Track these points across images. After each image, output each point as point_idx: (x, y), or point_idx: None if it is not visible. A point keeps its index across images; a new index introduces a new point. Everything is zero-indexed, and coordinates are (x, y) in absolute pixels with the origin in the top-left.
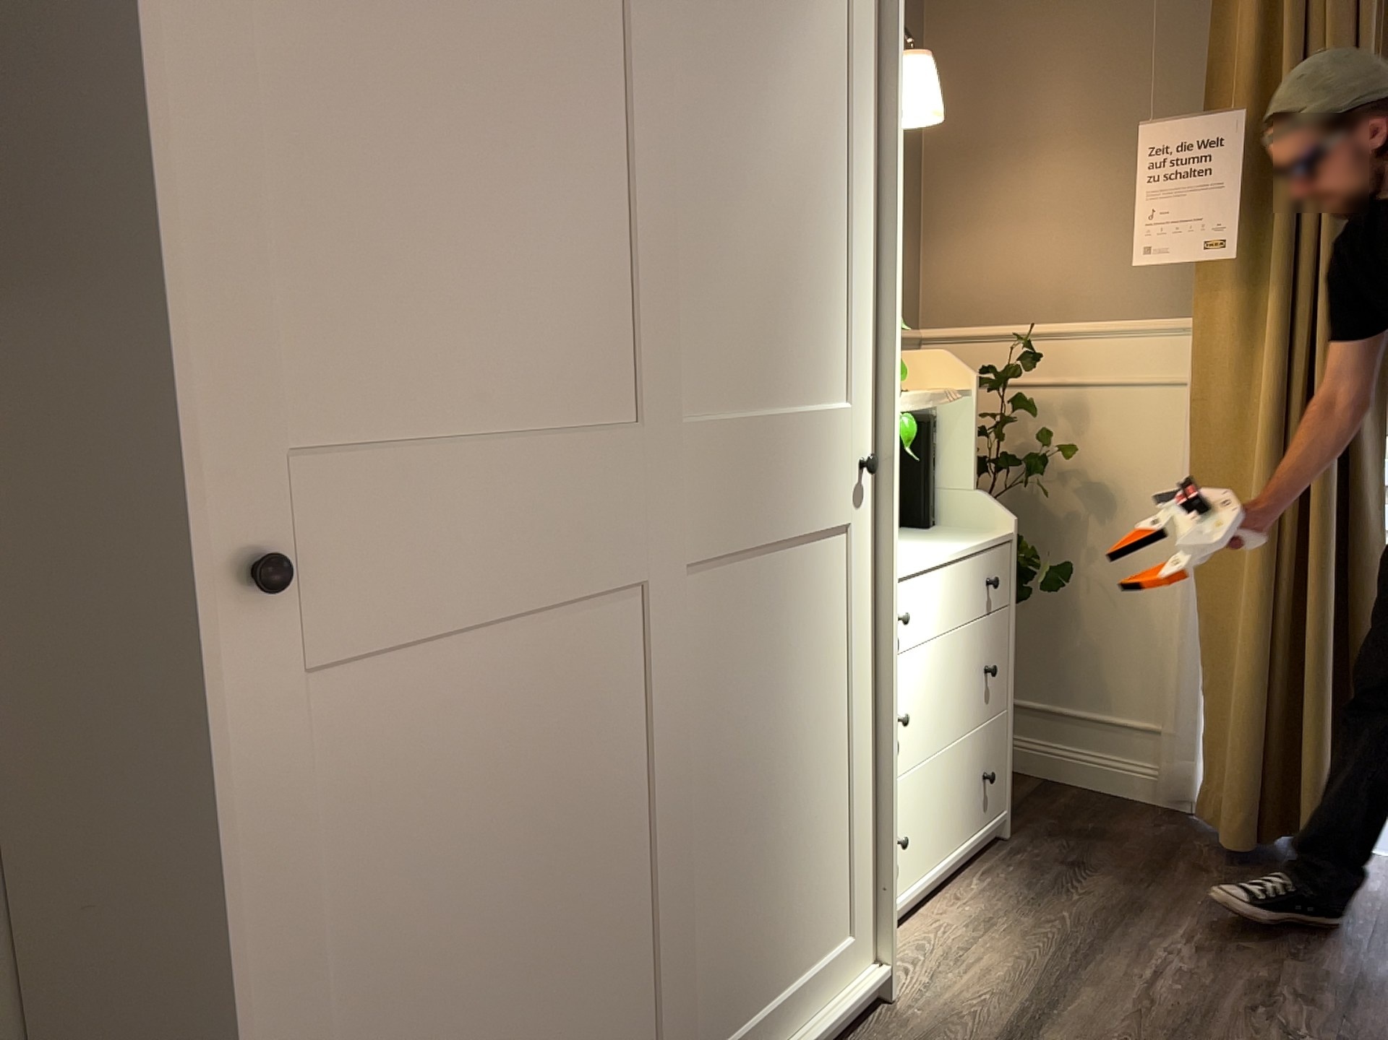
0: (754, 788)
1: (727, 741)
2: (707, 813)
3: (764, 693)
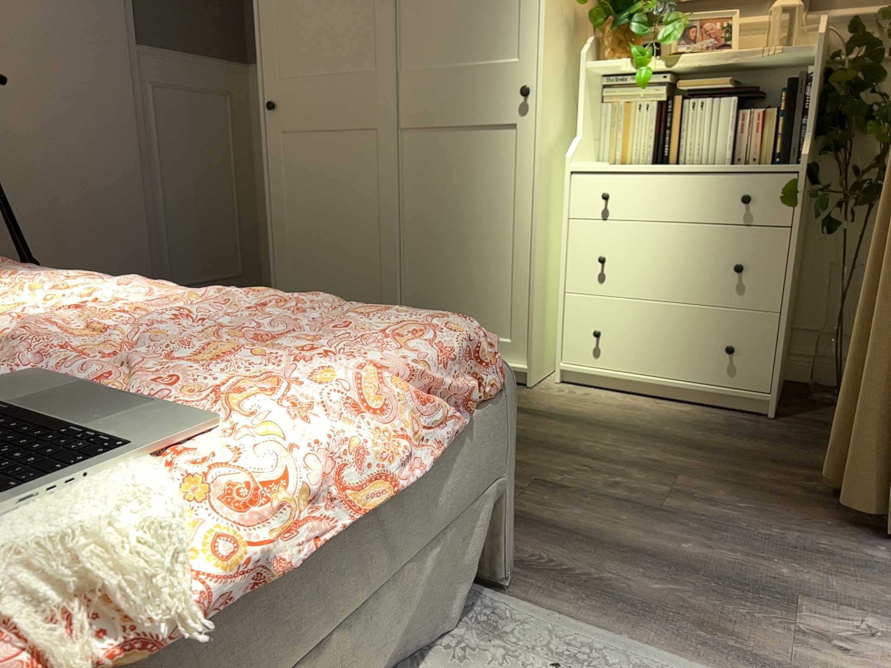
0: (444, 243)
1: (426, 213)
2: (414, 240)
3: (451, 200)
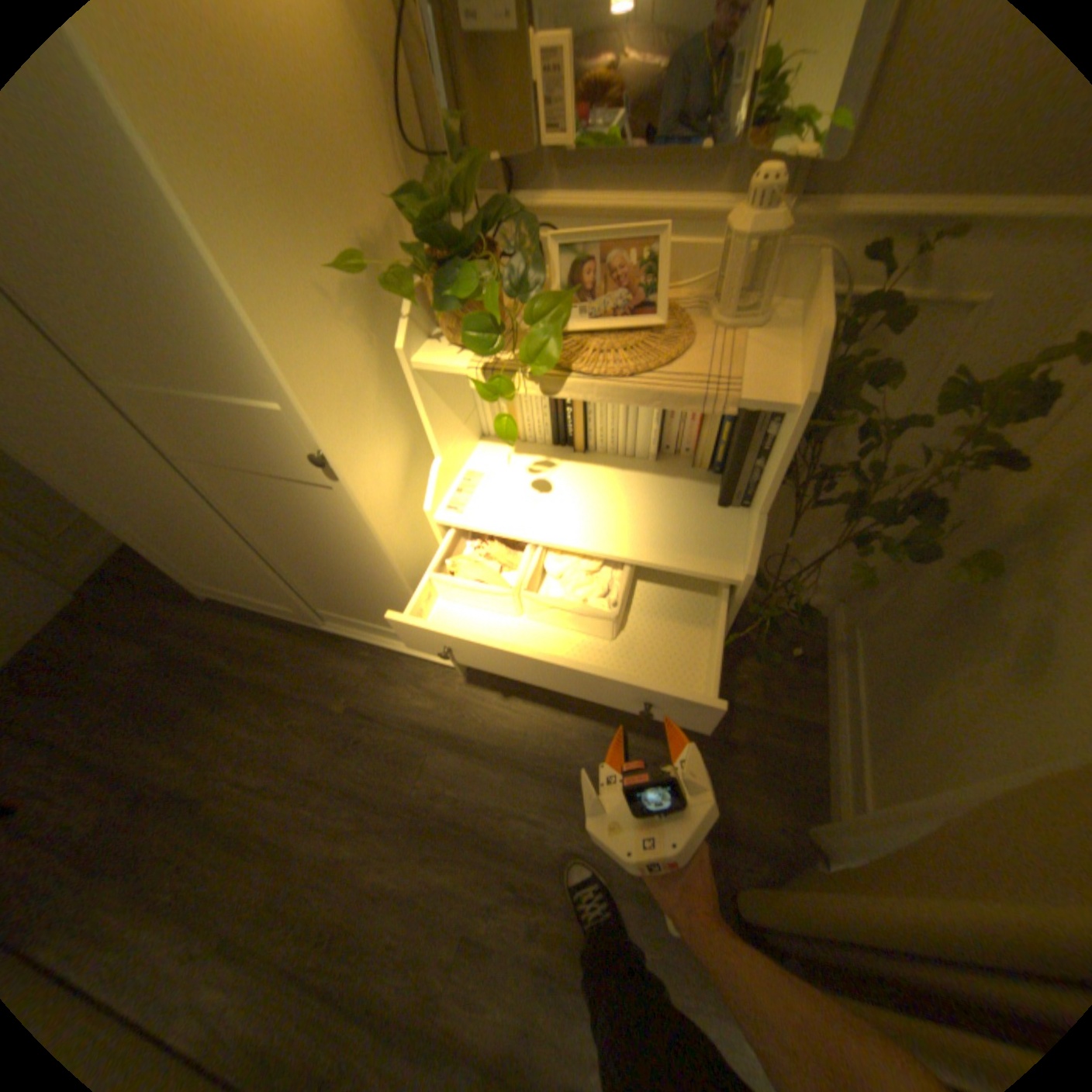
0: (316, 568)
1: (277, 541)
2: (281, 559)
3: (298, 537)
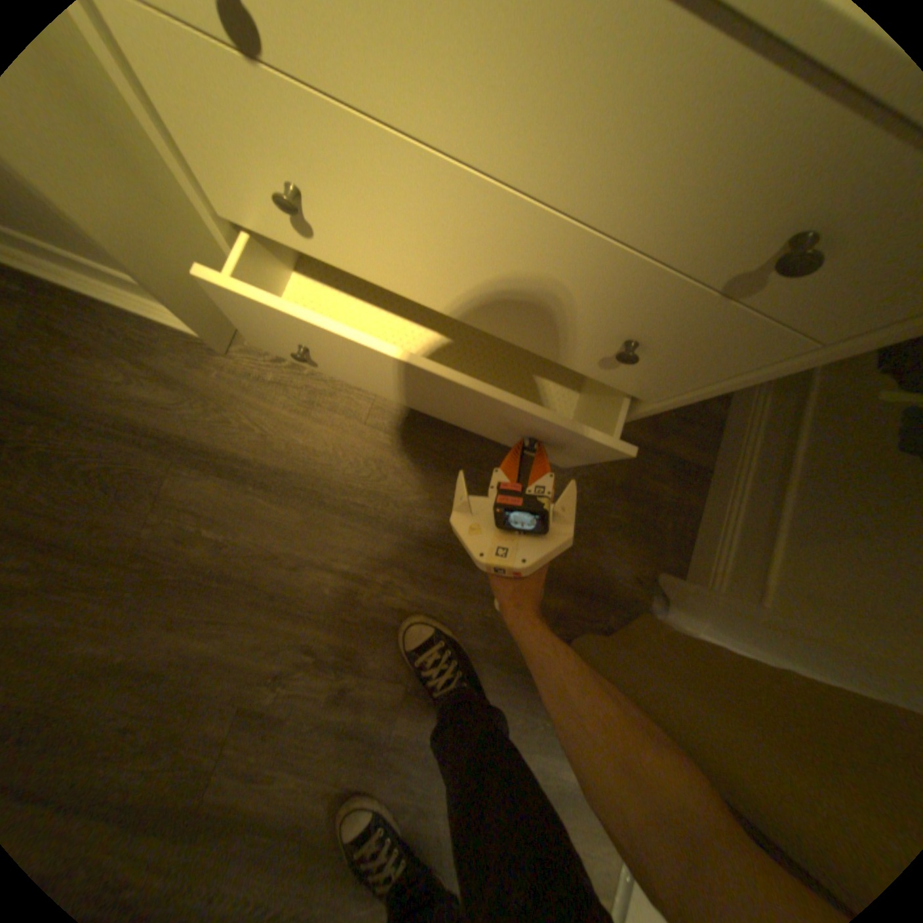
0: None
1: None
2: None
3: None
